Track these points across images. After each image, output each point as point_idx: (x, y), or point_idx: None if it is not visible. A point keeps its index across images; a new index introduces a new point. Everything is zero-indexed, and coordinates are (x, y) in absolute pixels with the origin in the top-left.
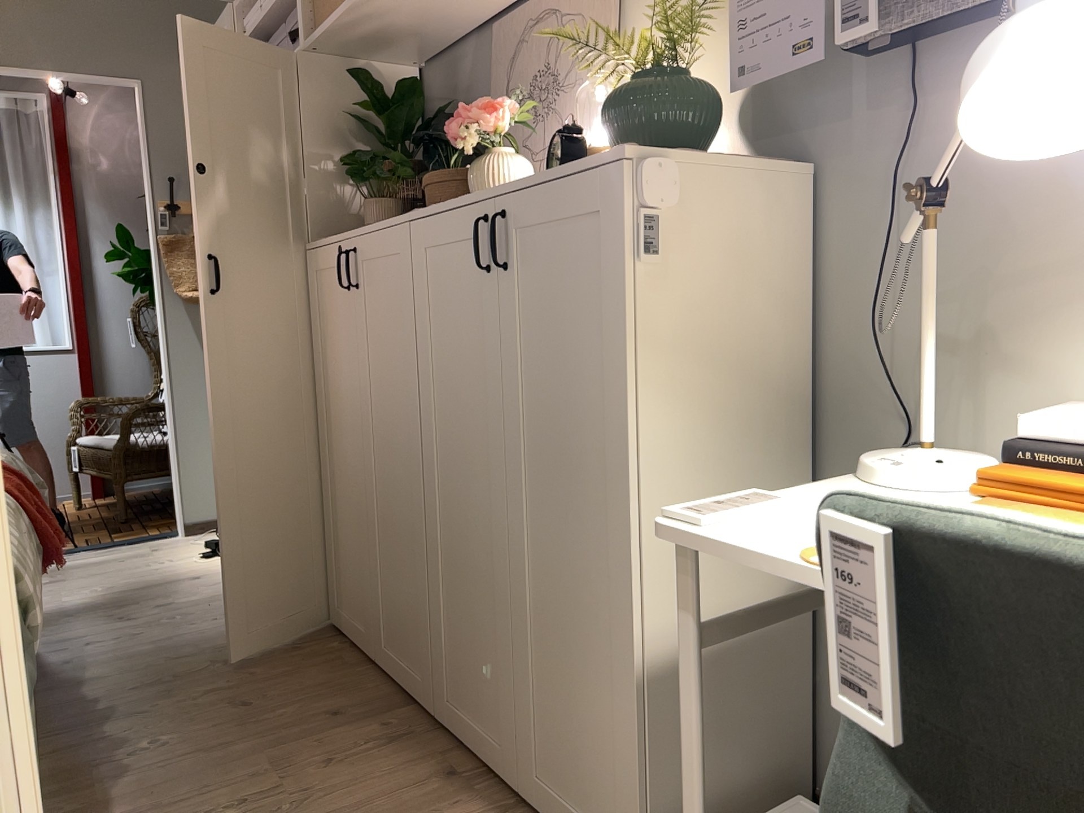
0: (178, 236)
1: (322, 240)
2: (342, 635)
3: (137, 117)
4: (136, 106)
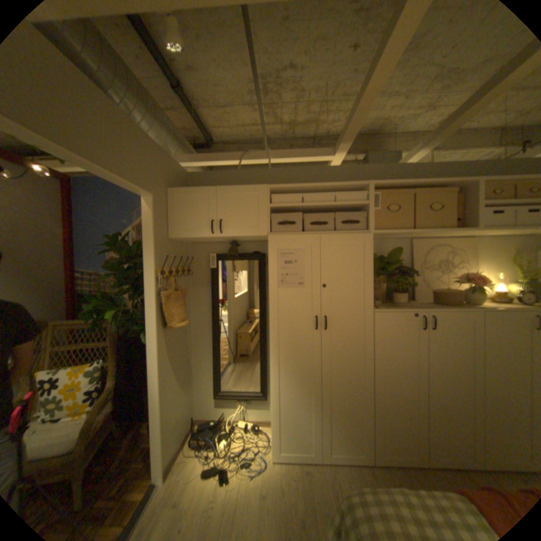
0: (162, 289)
1: (386, 308)
2: (387, 468)
3: (143, 216)
4: (143, 208)
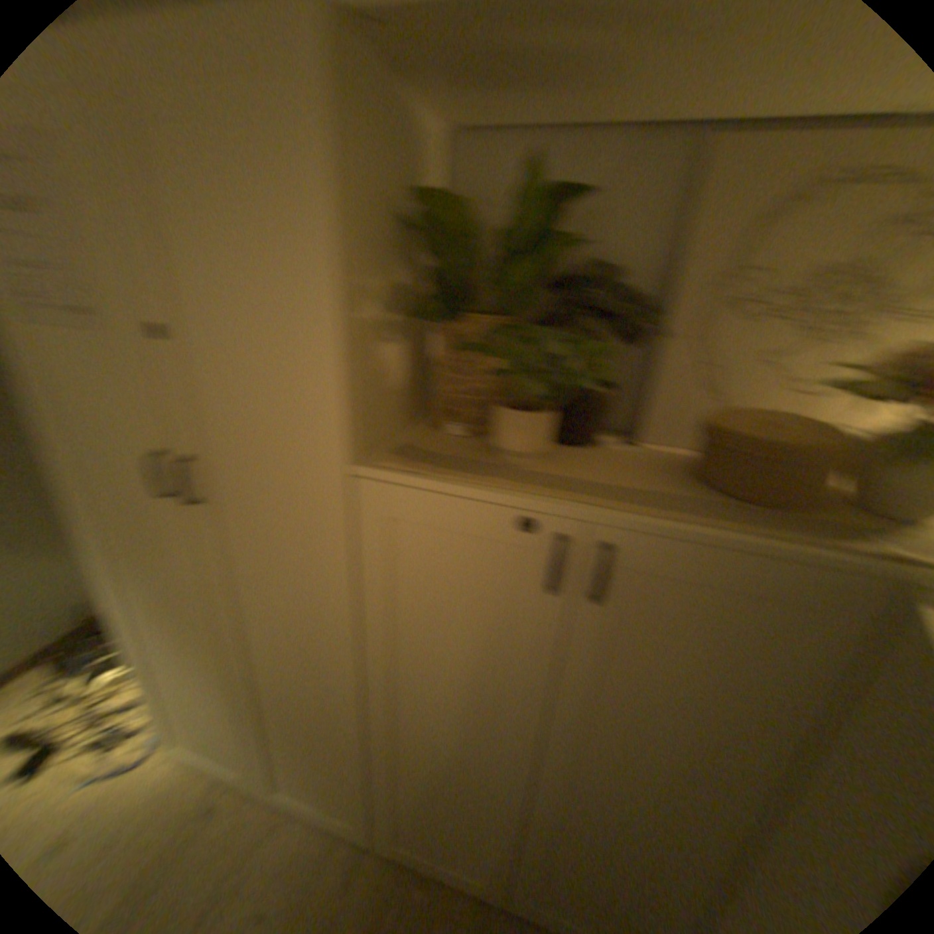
0: None
1: (406, 464)
2: (400, 863)
3: None
4: None
